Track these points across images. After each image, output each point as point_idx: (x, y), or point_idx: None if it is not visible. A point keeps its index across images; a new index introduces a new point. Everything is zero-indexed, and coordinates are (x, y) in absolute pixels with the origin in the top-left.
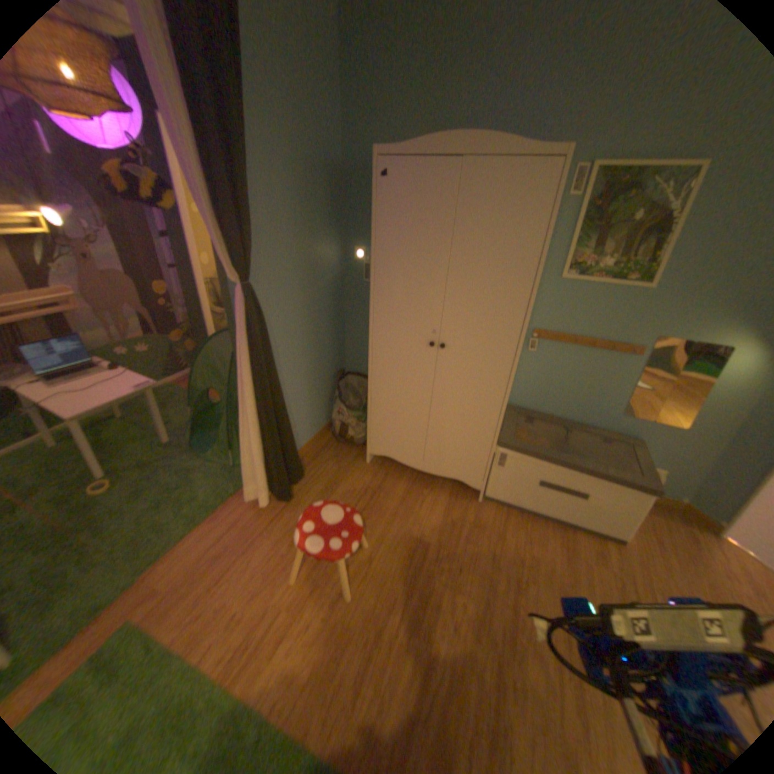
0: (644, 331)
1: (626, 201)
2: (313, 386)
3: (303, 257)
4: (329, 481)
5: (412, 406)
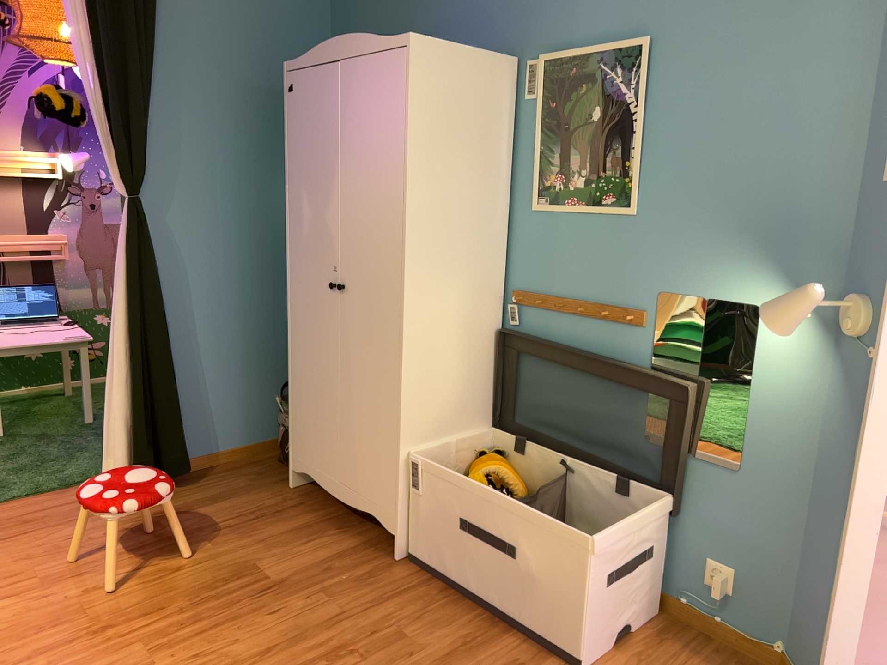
0: (638, 286)
1: (578, 102)
2: (253, 366)
3: (249, 192)
4: (219, 492)
5: (322, 383)
